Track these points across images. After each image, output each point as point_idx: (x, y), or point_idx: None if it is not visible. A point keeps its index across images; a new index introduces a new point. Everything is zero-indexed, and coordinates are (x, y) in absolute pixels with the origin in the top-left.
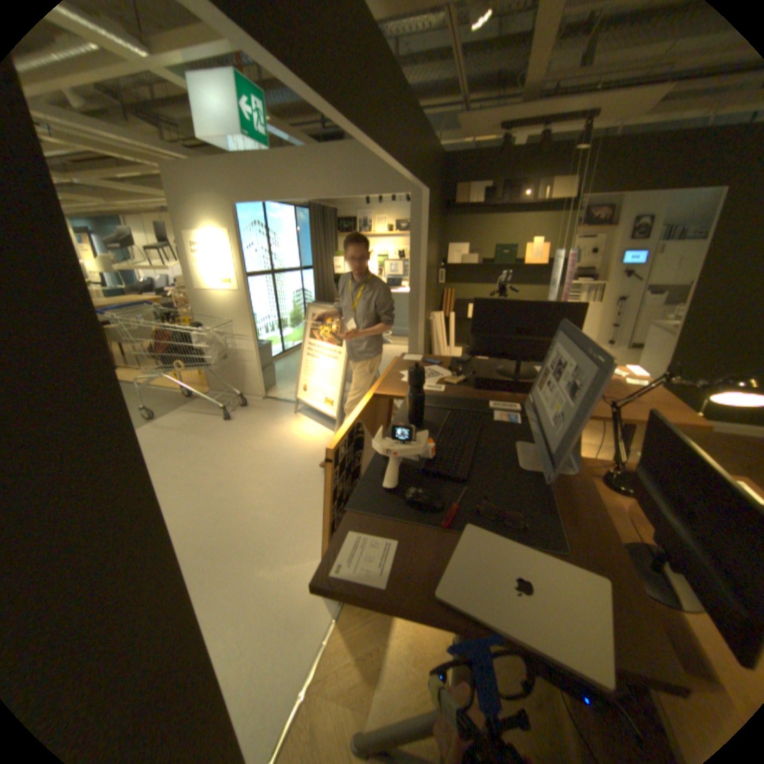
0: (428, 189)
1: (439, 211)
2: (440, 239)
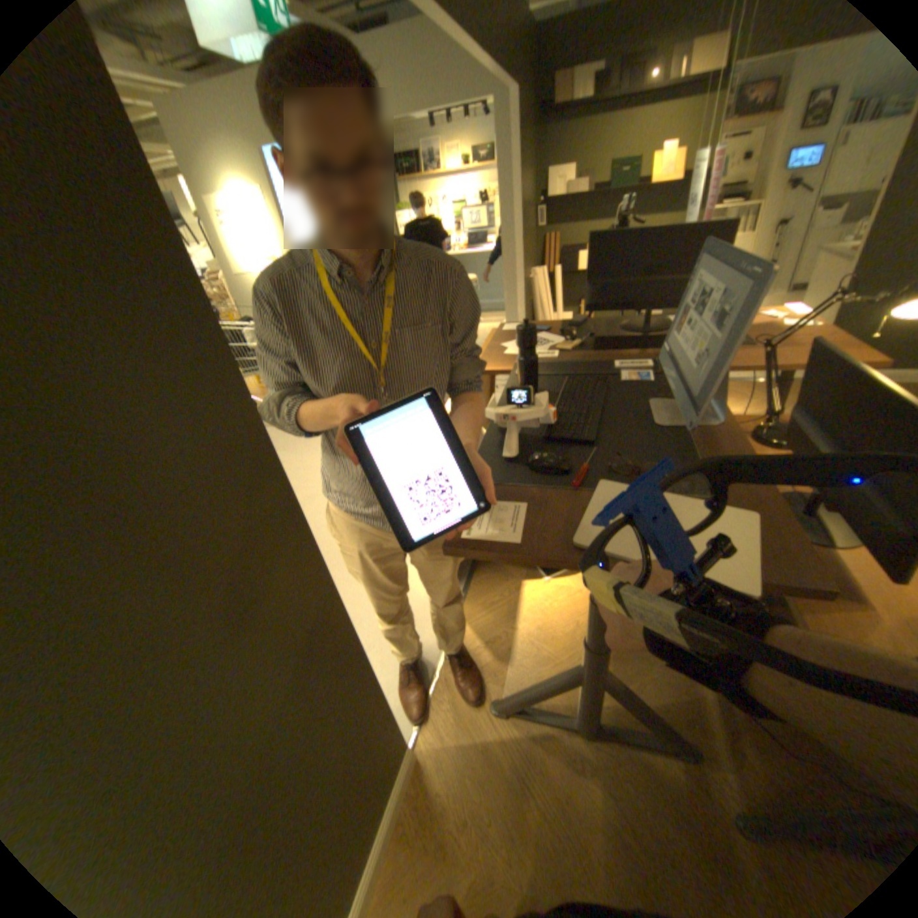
0: (517, 86)
1: (533, 120)
2: (536, 163)
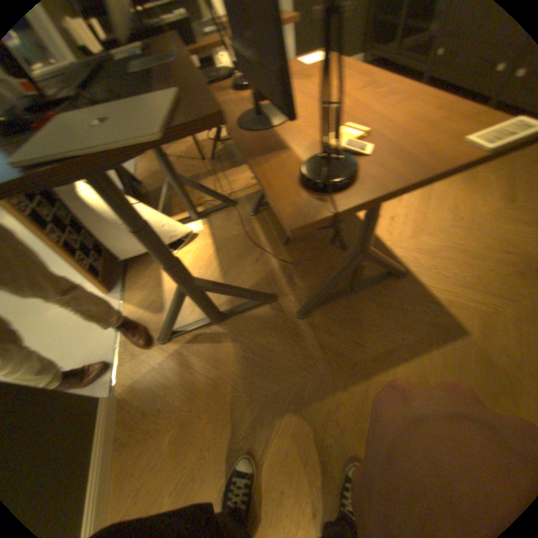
0: None
1: None
2: None
